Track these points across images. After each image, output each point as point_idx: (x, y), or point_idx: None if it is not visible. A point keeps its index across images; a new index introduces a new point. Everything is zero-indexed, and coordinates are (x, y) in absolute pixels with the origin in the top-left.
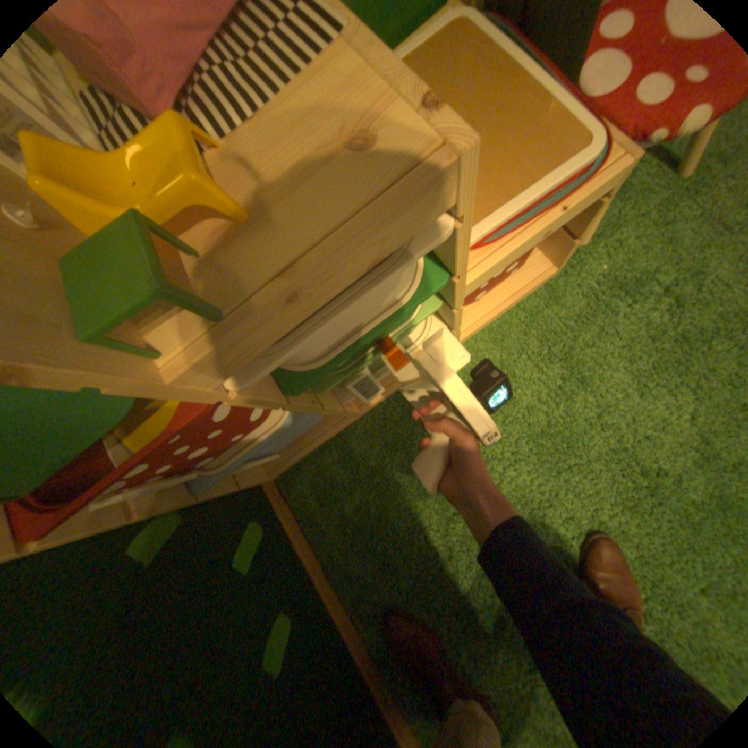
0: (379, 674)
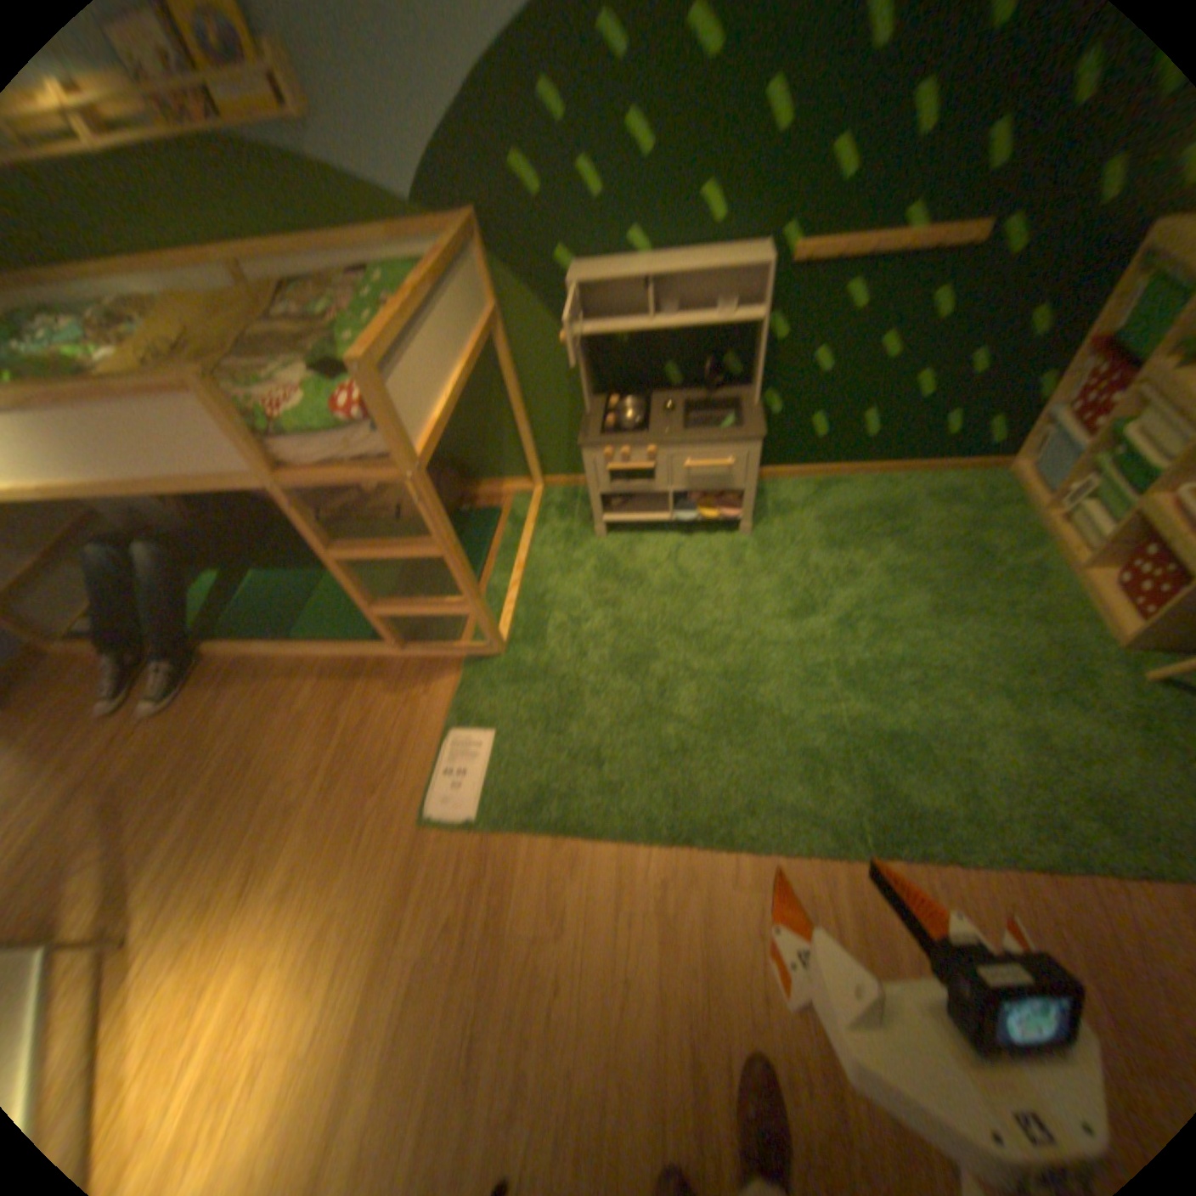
0: (877, 474)
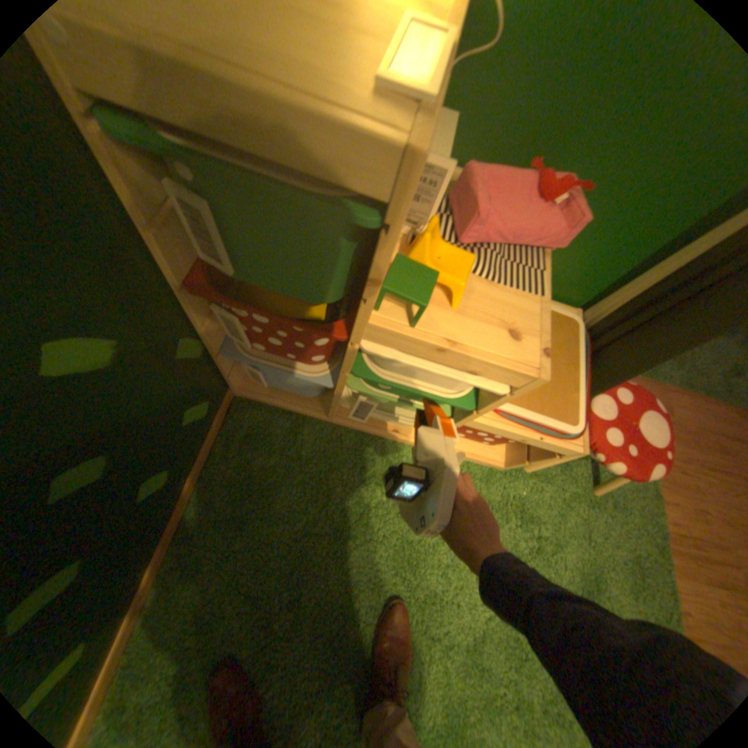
0: (152, 588)
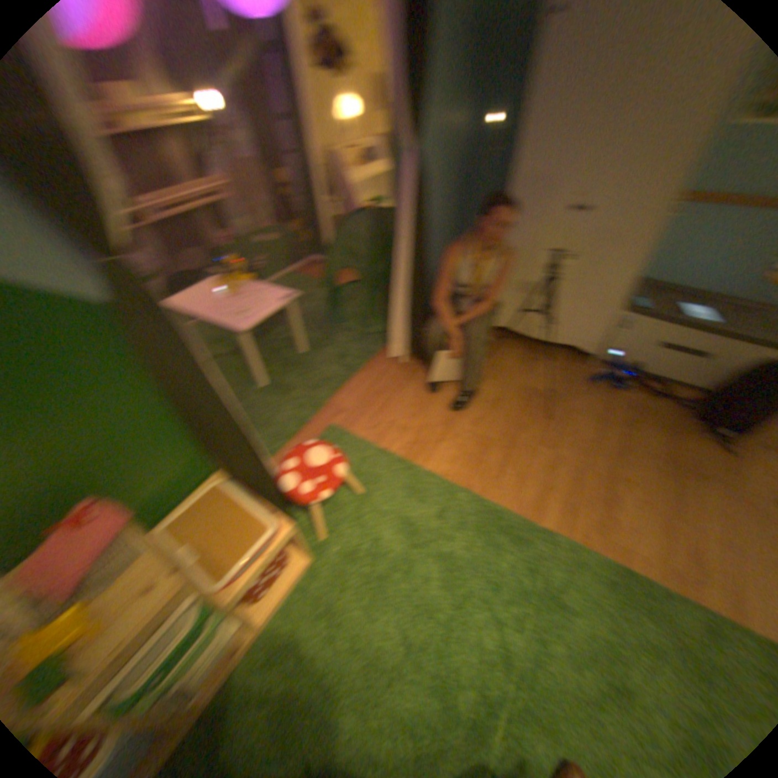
0: None
